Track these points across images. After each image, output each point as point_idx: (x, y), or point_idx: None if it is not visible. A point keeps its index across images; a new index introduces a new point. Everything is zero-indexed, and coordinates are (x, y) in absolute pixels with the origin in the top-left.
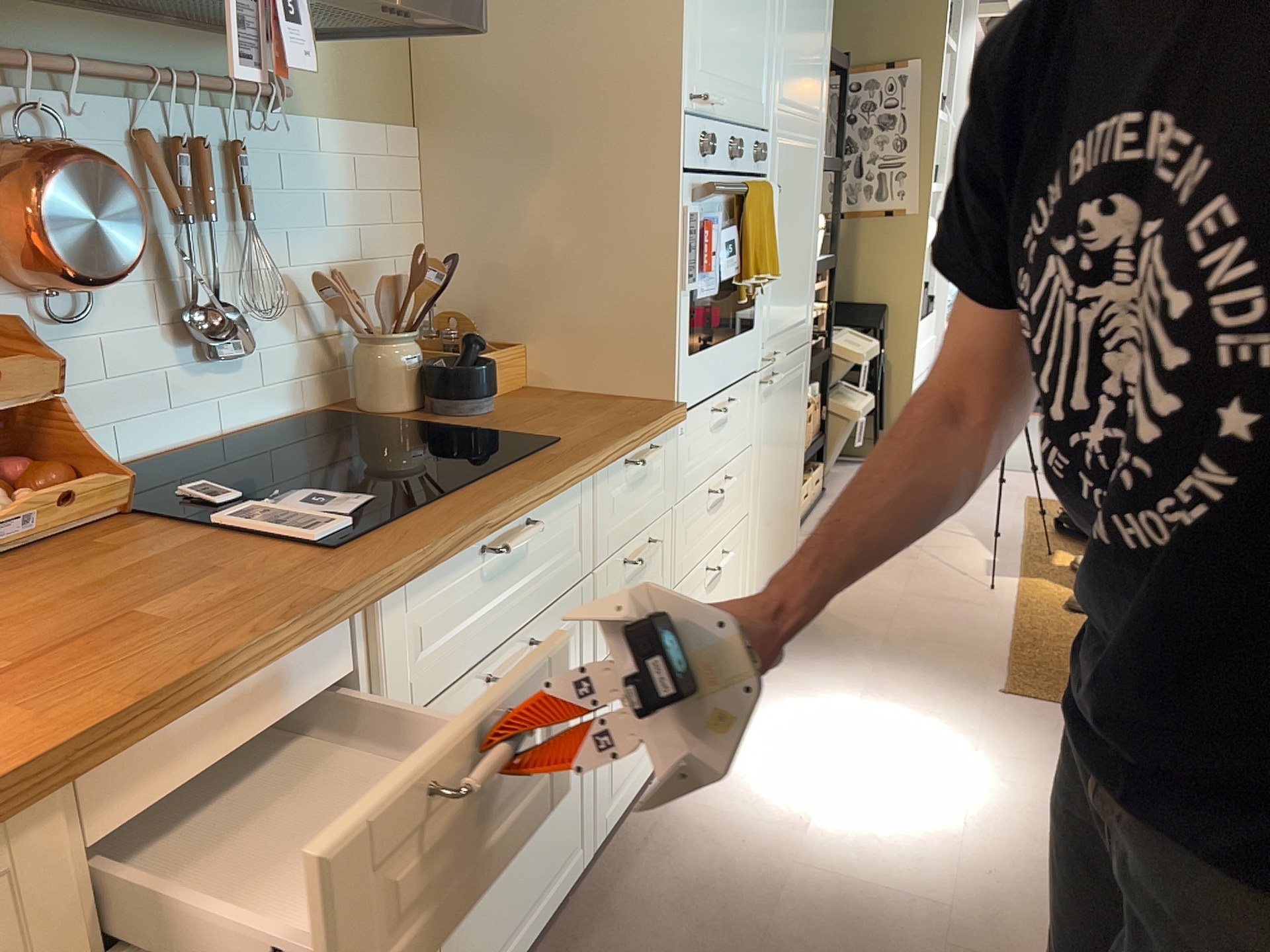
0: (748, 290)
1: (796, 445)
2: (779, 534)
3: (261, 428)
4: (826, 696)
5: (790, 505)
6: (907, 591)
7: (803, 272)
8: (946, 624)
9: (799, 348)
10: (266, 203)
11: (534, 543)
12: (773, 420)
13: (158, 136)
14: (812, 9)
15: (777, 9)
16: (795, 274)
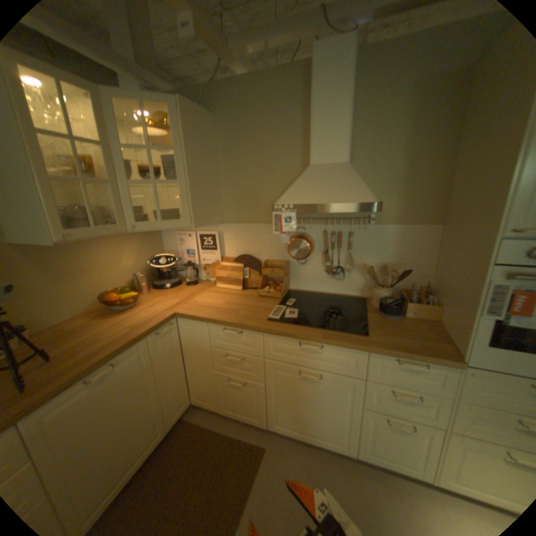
0: None
1: None
2: None
3: (346, 296)
4: None
5: None
6: None
7: None
8: None
9: None
10: (360, 245)
11: (329, 353)
12: None
13: (329, 231)
14: None
15: None
16: None
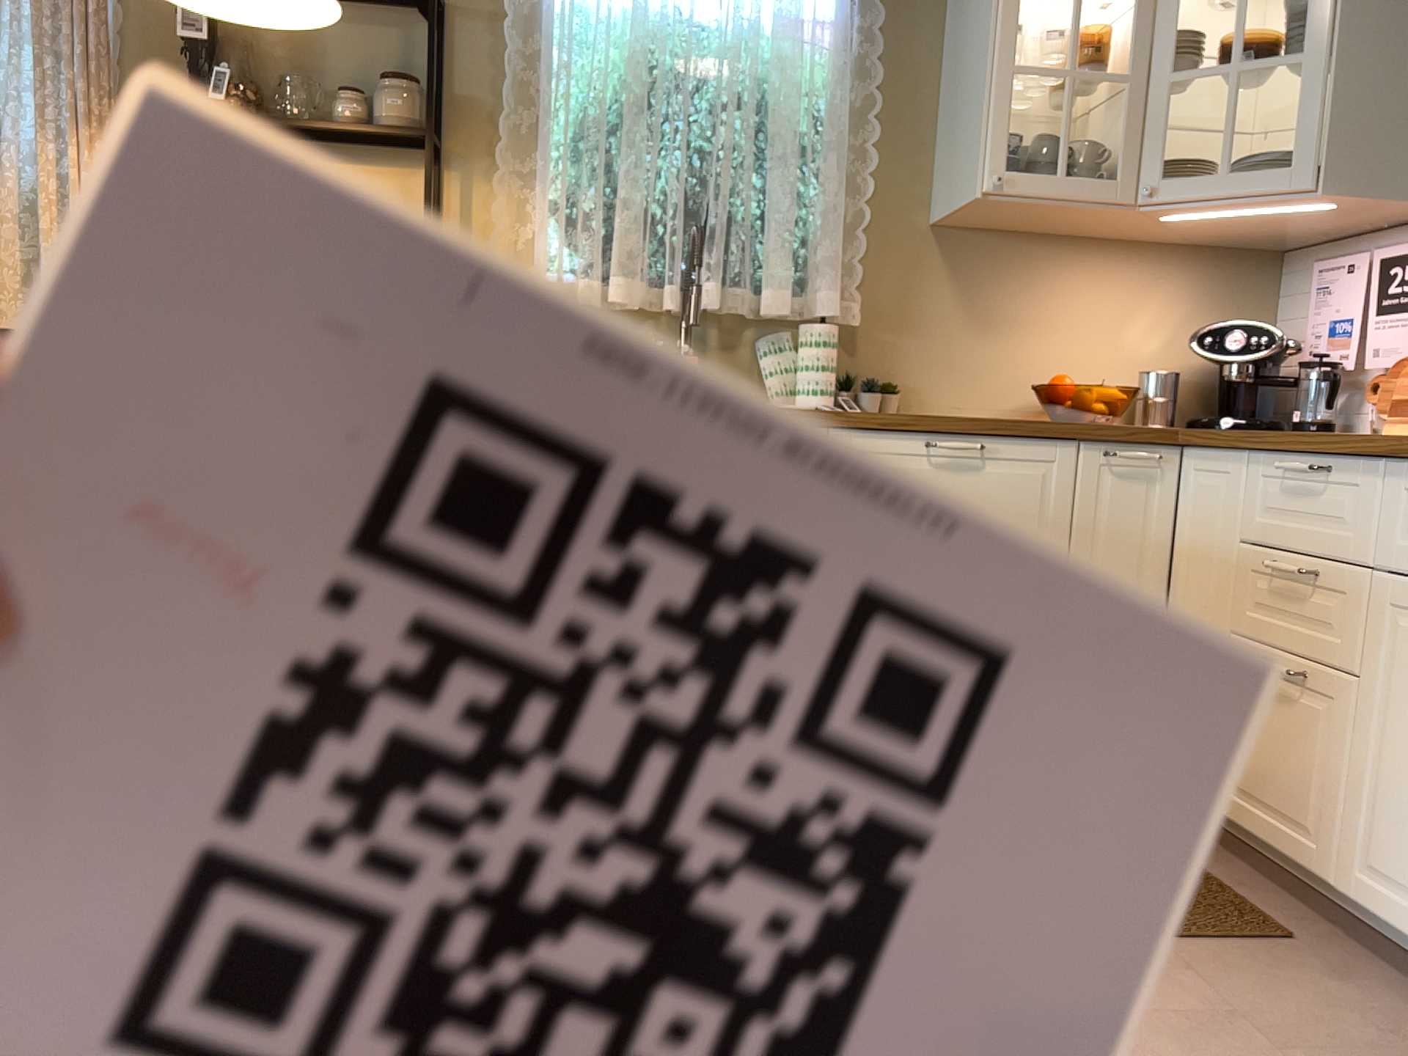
0: None
1: None
2: None
3: None
4: None
5: None
6: None
7: None
8: None
9: None
10: None
11: None
12: None
13: None
14: None
15: None
16: None
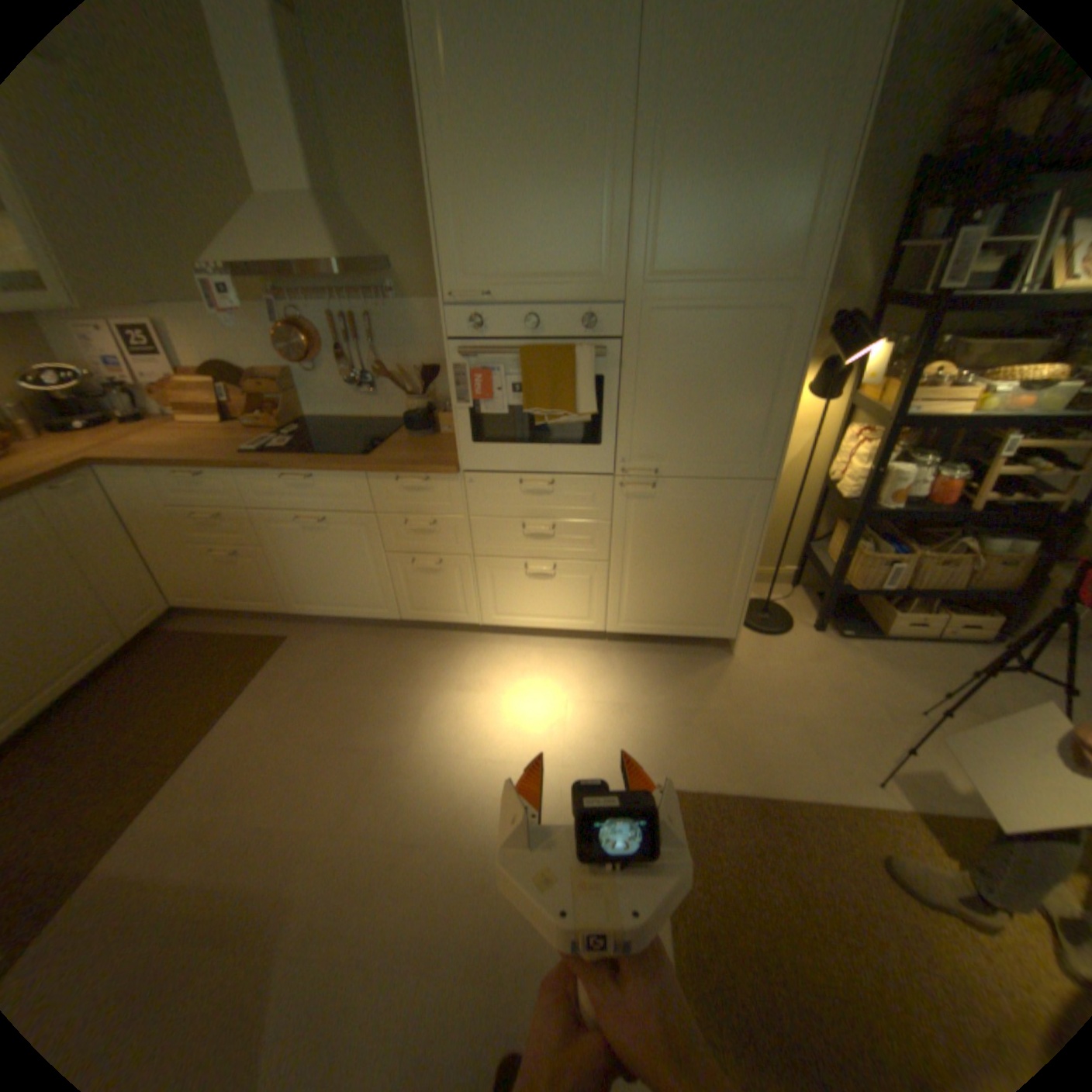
0: (541, 418)
1: (727, 552)
2: (681, 598)
3: (386, 420)
4: (596, 688)
5: (713, 589)
6: (807, 721)
7: (738, 419)
8: (762, 751)
9: (737, 480)
10: (384, 336)
11: (321, 486)
12: (654, 517)
13: (333, 313)
14: (750, 167)
15: (630, 194)
16: (710, 419)
